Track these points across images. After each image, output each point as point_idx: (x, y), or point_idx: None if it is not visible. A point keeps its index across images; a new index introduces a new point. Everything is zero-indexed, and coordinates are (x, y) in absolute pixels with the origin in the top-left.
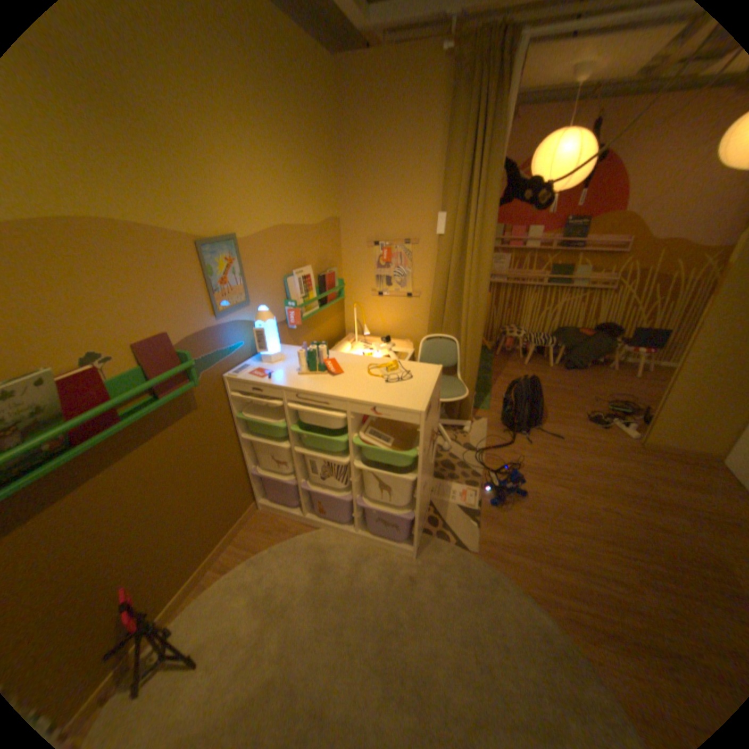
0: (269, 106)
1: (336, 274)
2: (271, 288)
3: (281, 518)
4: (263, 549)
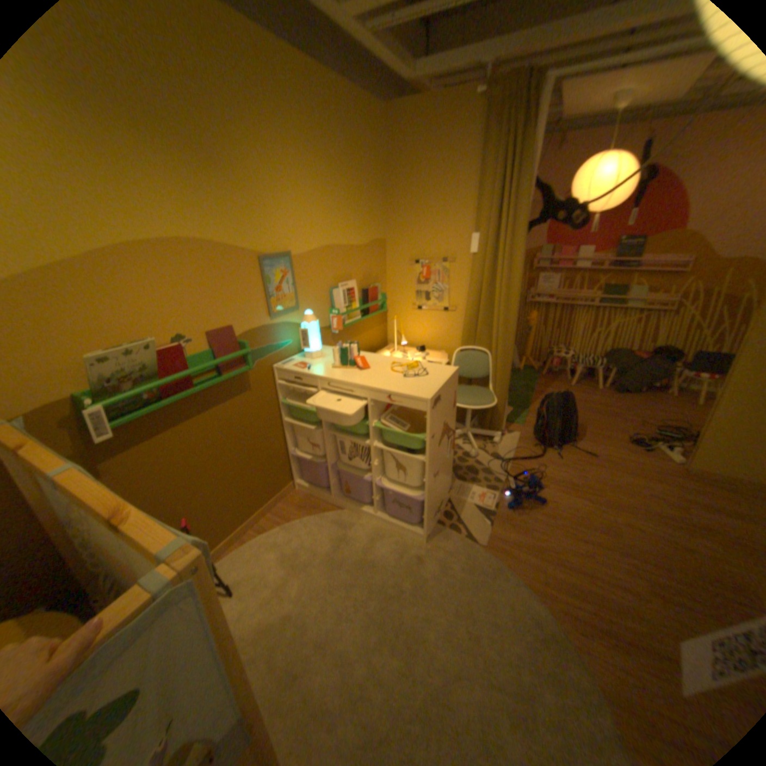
0: (324, 150)
1: (379, 289)
2: (317, 298)
3: (313, 498)
4: (294, 520)
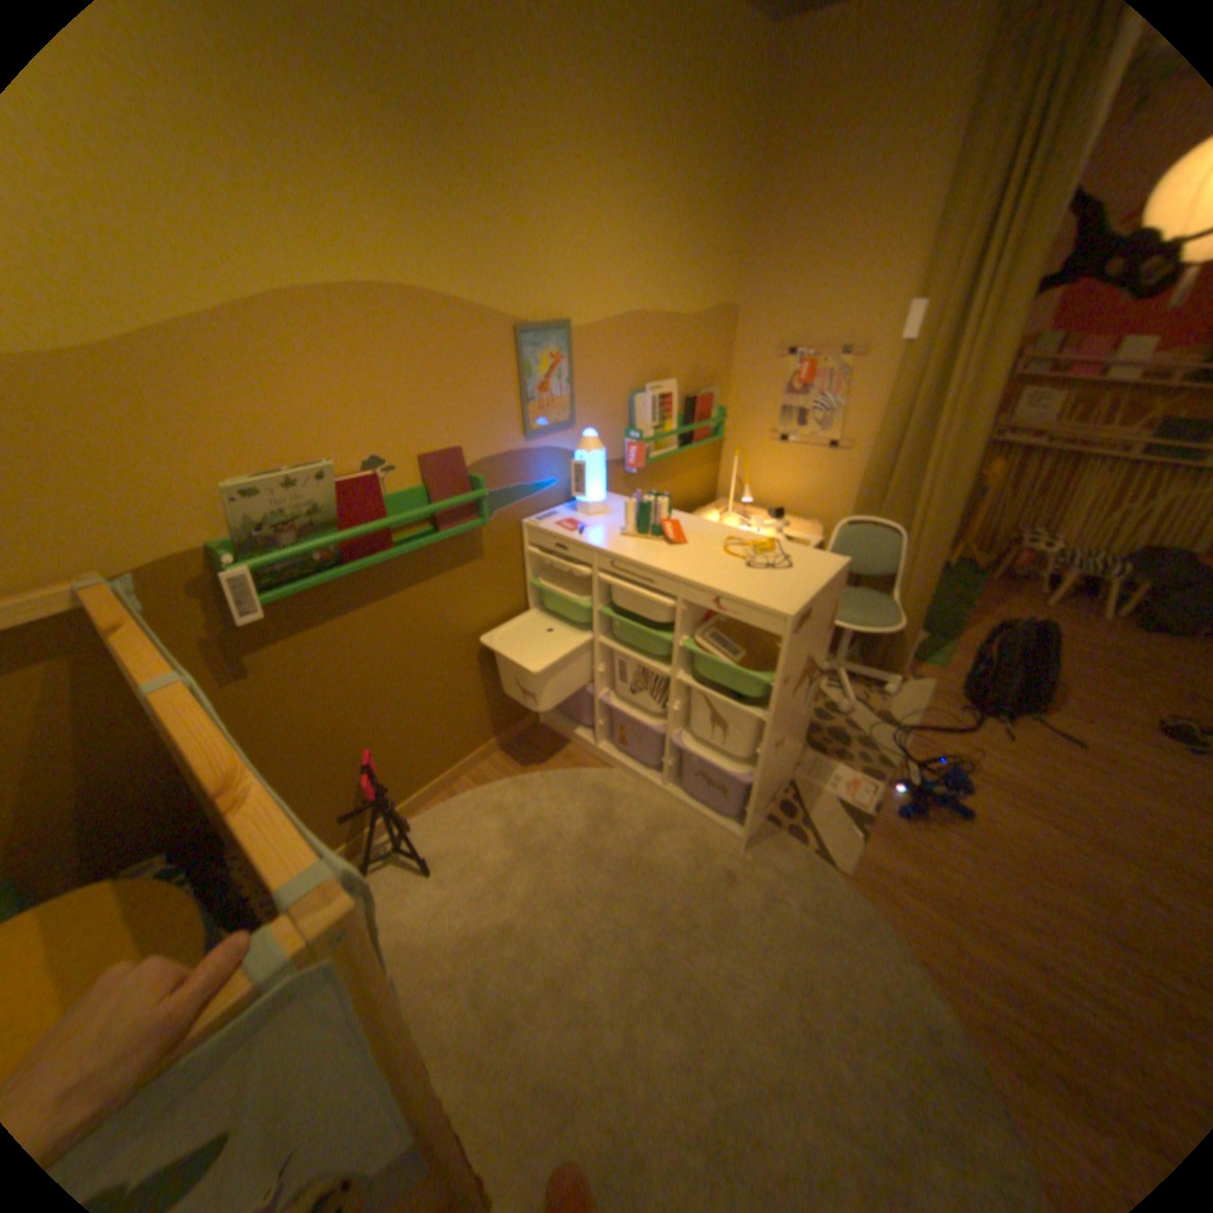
0: (651, 122)
1: (715, 397)
2: (607, 407)
3: (566, 740)
4: (534, 772)
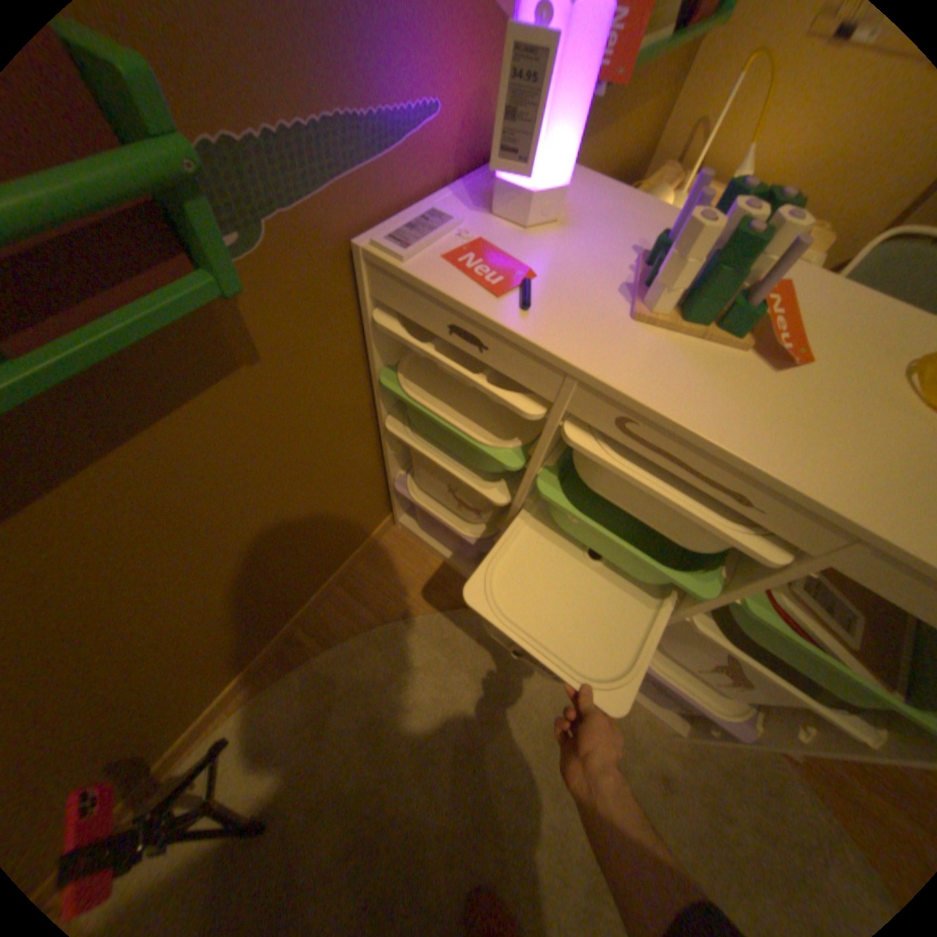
0: None
1: None
2: None
3: (436, 559)
4: (397, 616)
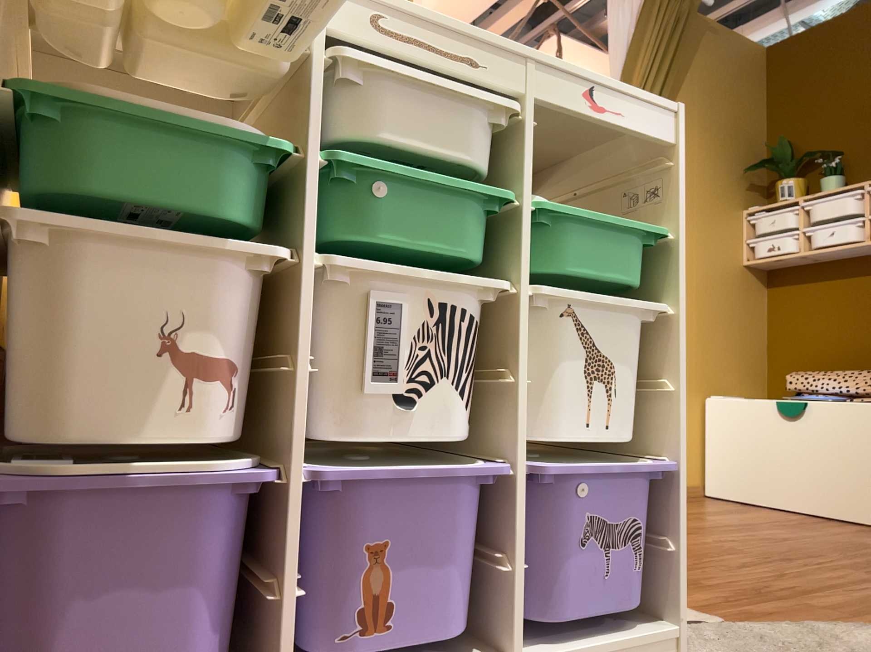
0: None
1: None
2: None
3: None
4: None
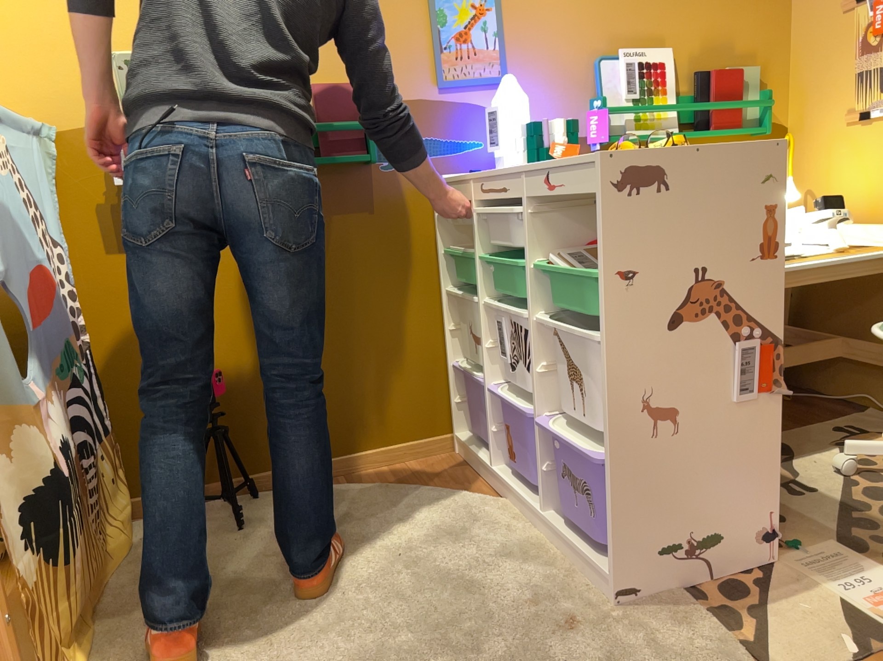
0: None
1: (752, 78)
2: (560, 70)
3: (471, 469)
4: (413, 485)
